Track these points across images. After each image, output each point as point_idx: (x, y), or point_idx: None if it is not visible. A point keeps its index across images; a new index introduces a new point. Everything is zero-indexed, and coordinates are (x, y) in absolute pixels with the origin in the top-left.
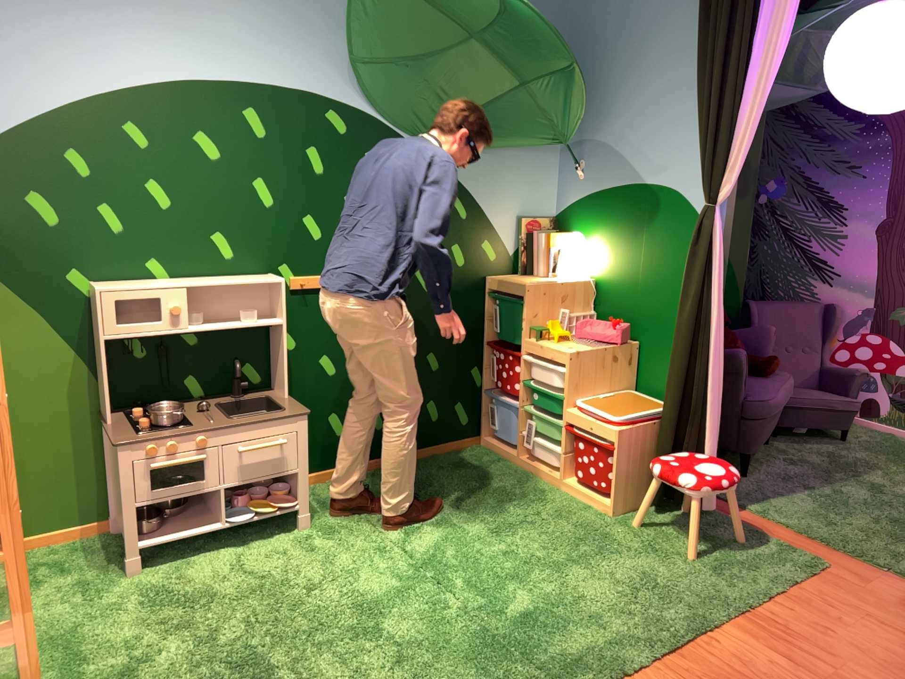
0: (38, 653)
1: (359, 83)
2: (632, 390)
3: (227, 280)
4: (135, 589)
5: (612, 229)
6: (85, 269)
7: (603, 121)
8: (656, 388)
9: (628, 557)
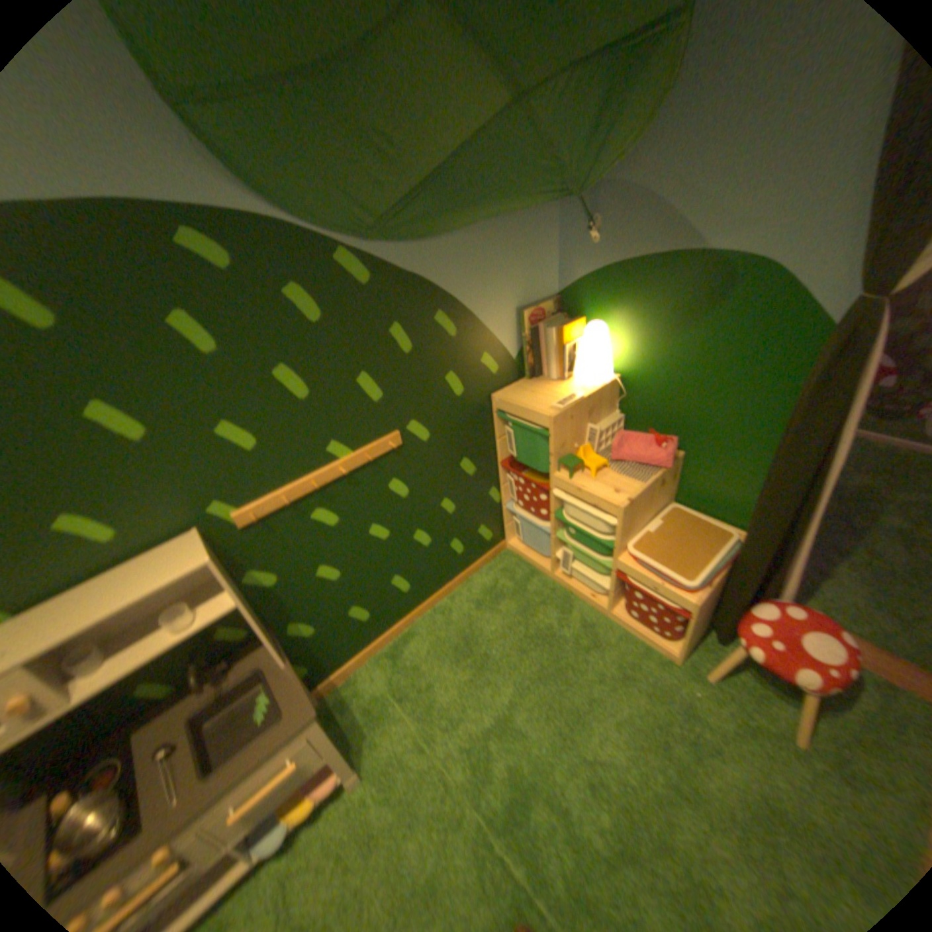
0: None
1: (214, 154)
2: (672, 500)
3: (110, 597)
4: None
5: (645, 314)
6: None
7: (633, 147)
8: (704, 501)
9: (731, 759)
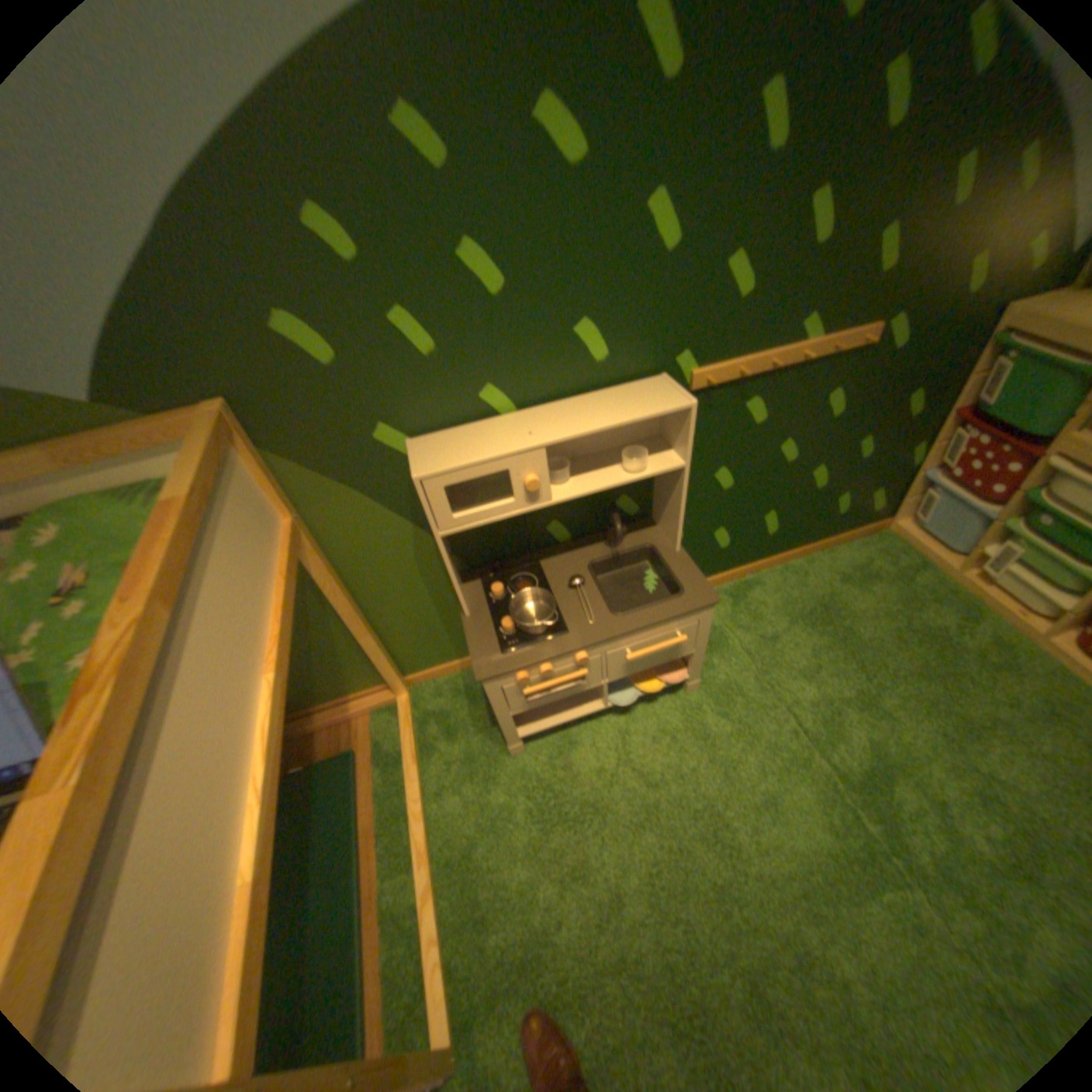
0: (437, 895)
1: None
2: None
3: (604, 416)
4: (521, 782)
5: None
6: (395, 422)
7: None
8: None
9: None
